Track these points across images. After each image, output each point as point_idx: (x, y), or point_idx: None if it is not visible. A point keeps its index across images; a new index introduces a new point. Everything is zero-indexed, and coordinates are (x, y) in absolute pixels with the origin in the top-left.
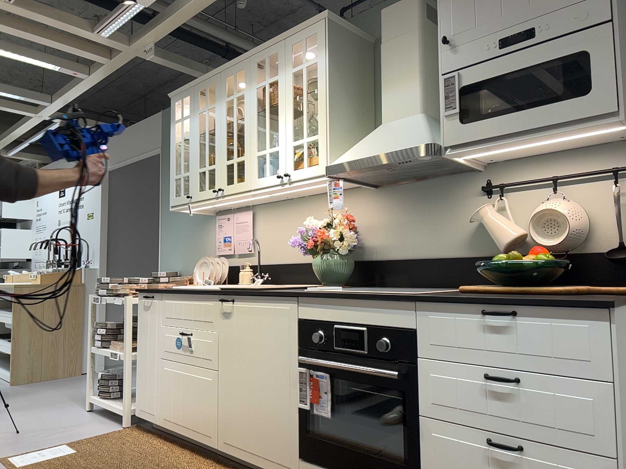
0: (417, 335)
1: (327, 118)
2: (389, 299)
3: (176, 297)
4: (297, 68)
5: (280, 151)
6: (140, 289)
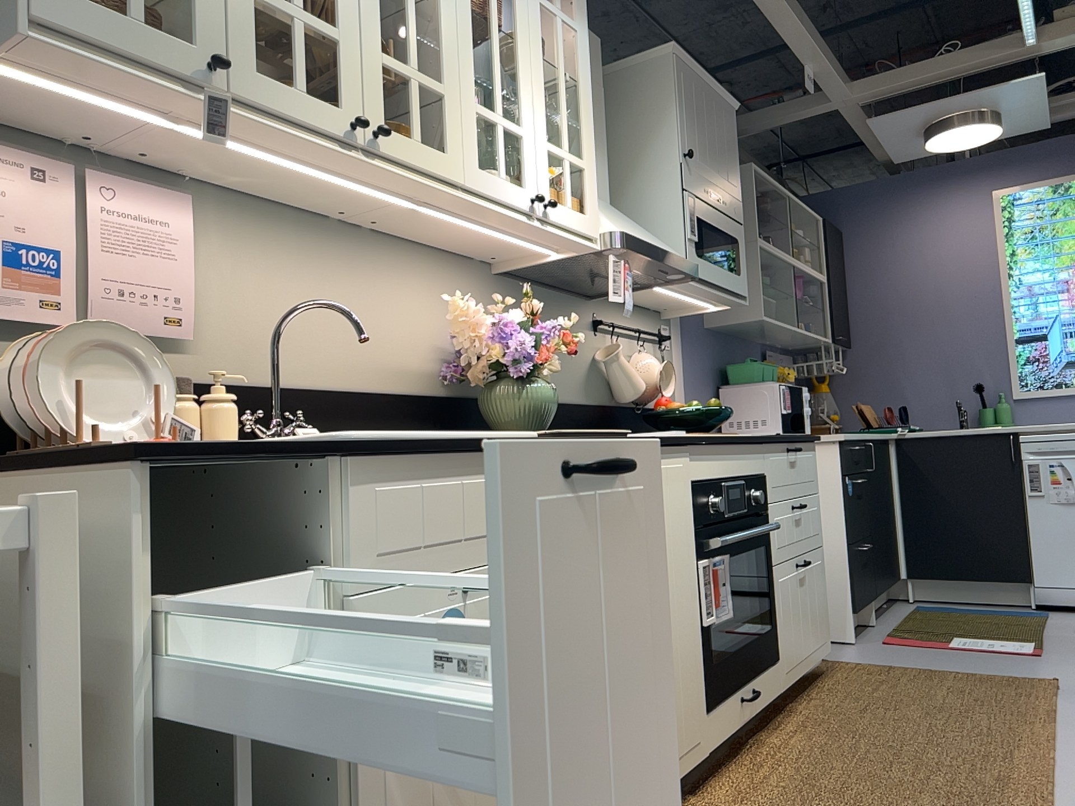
0: (767, 480)
1: (594, 145)
2: (758, 442)
3: (426, 467)
4: (550, 5)
5: (528, 143)
6: (180, 447)
